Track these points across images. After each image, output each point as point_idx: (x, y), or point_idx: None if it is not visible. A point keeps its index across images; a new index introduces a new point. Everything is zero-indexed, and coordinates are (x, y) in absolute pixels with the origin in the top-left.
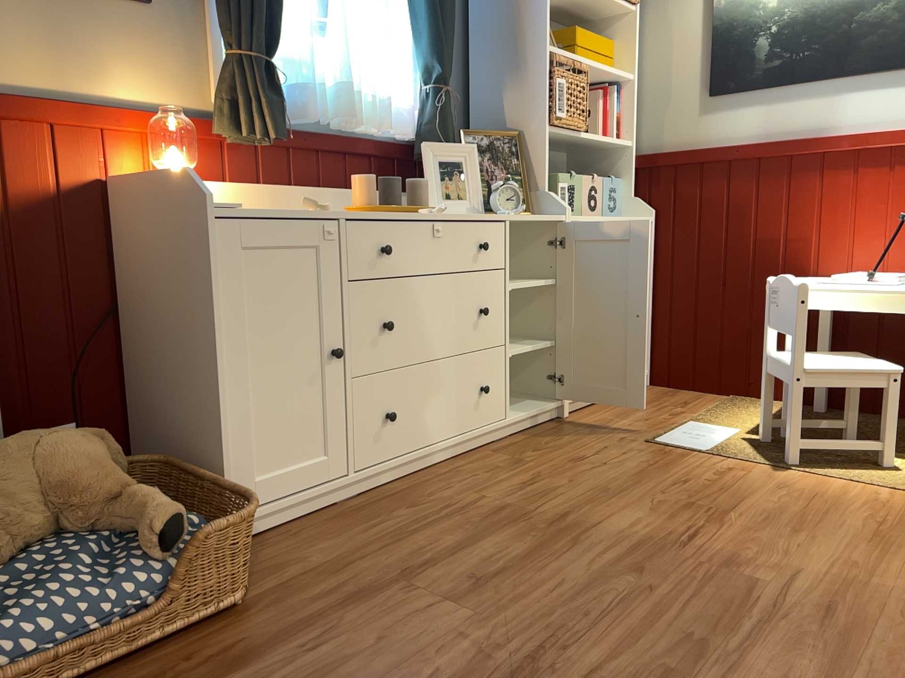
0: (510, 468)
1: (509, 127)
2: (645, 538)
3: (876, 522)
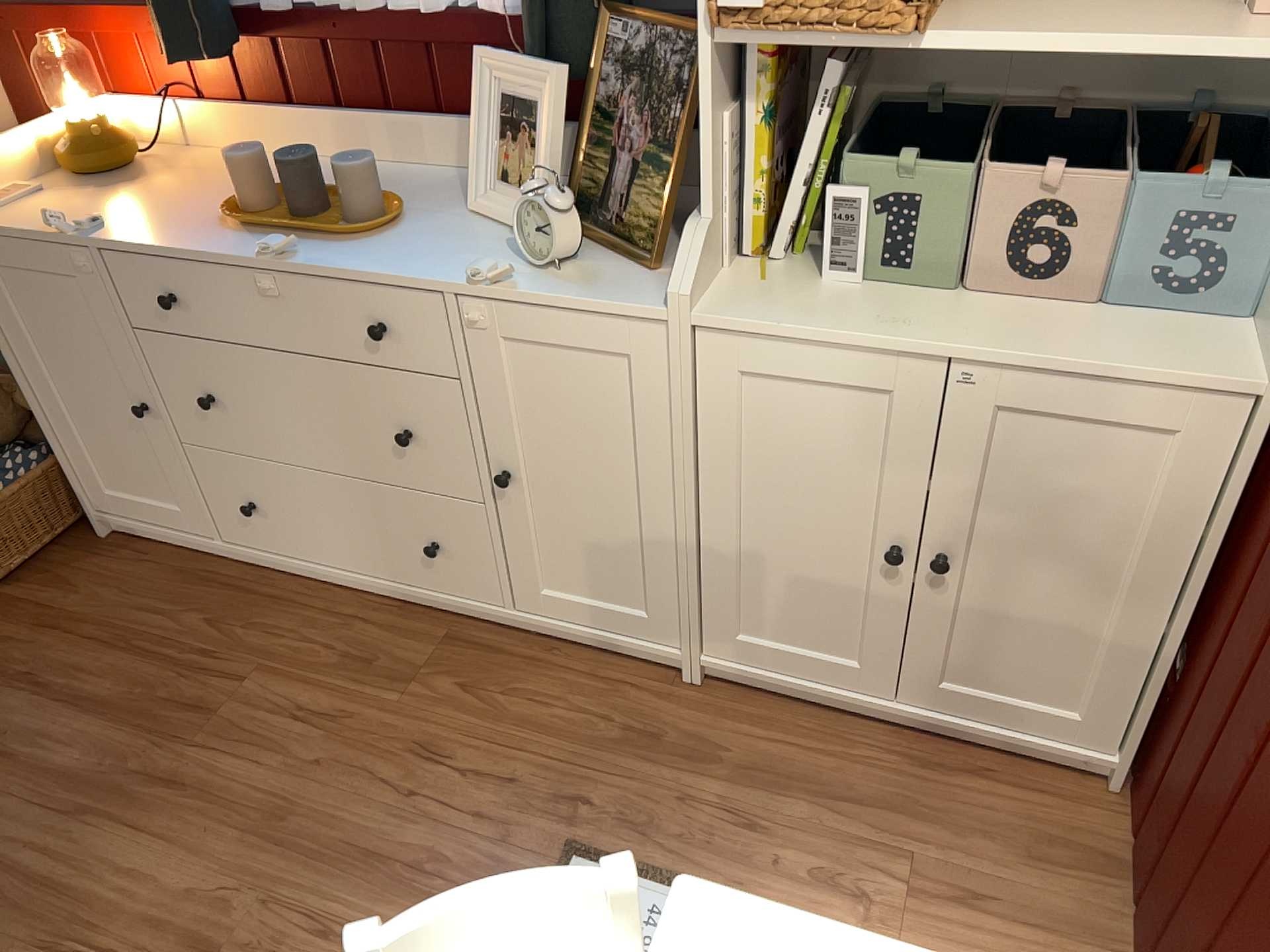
0: (367, 678)
1: None
2: (82, 898)
3: None
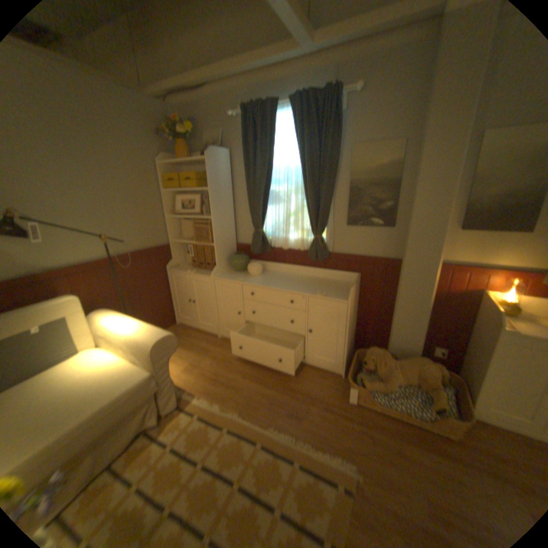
0: None
1: None
2: None
3: None
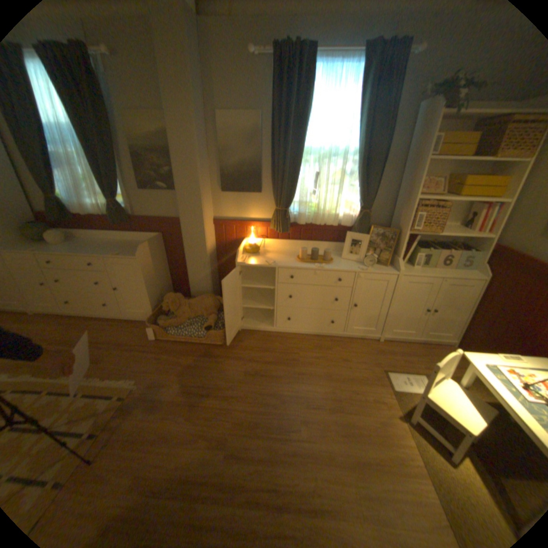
0: (322, 350)
1: (399, 226)
2: (304, 399)
3: (378, 465)
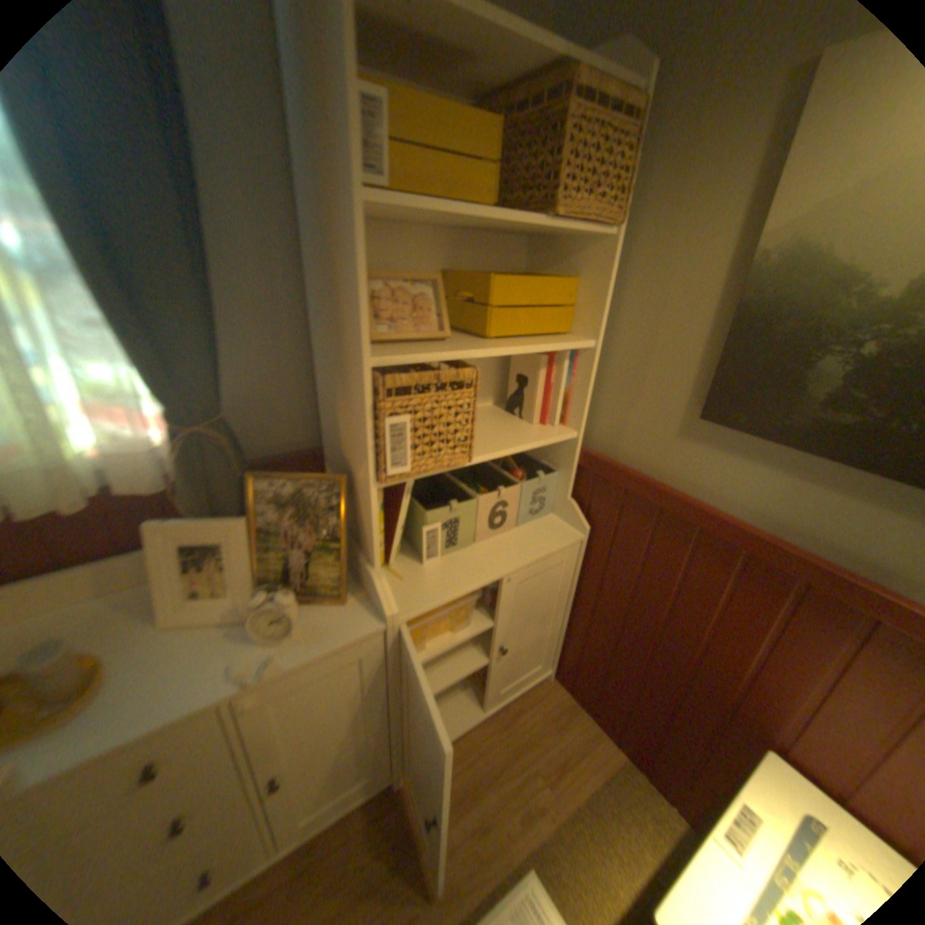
0: None
1: (344, 454)
2: None
3: None
